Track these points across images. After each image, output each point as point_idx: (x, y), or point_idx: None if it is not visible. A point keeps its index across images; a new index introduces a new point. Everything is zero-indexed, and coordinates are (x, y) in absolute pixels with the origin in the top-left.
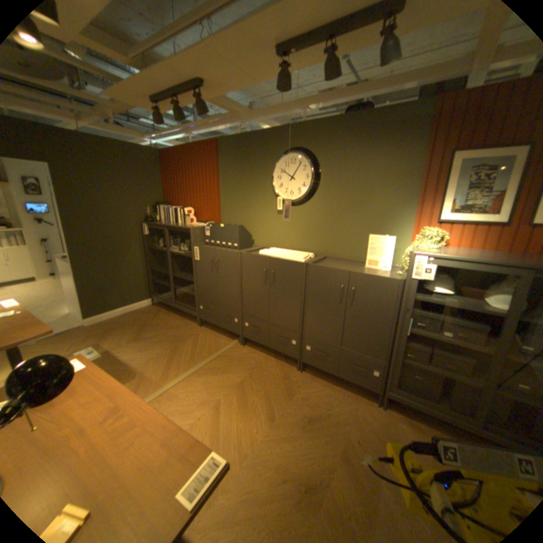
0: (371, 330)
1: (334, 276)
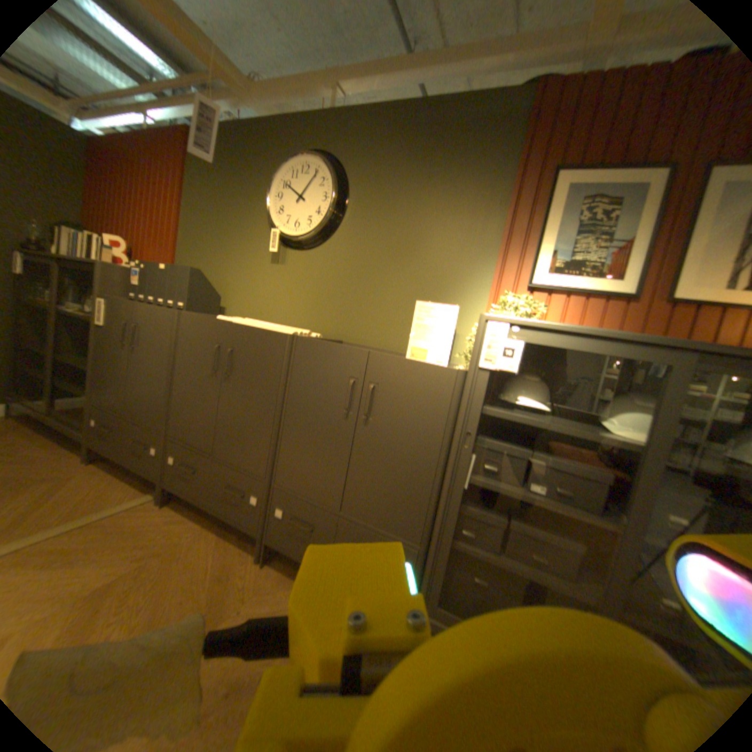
0: (399, 474)
1: (341, 359)
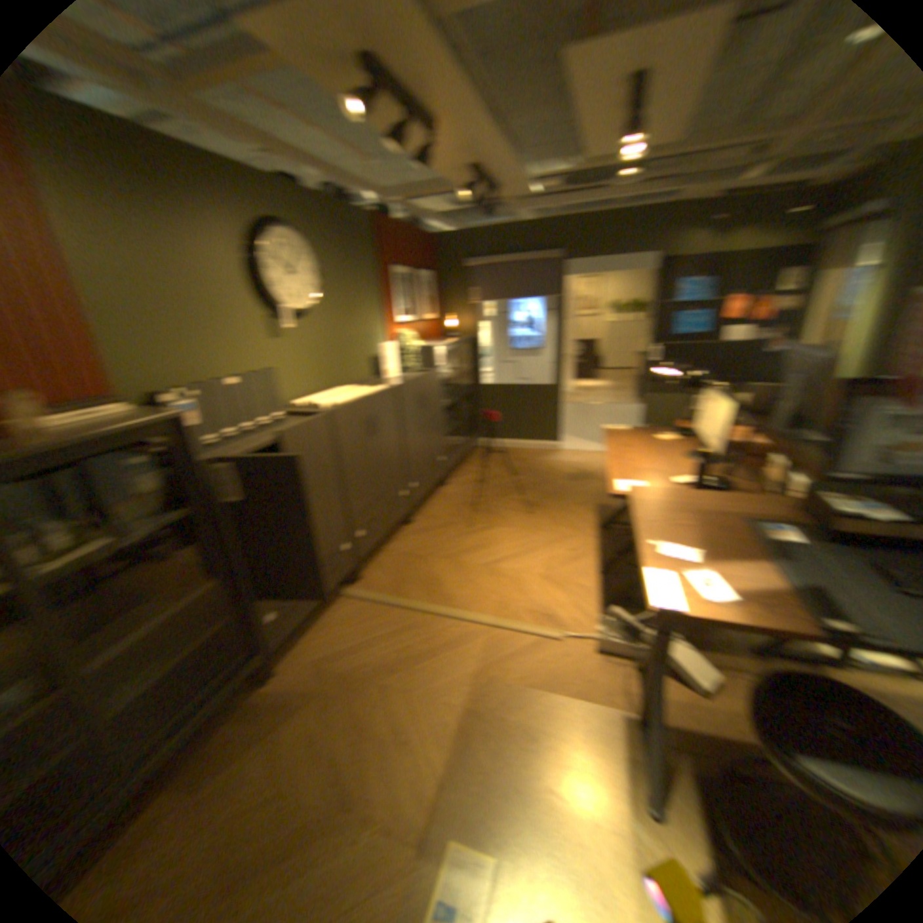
0: (439, 423)
1: (418, 388)
